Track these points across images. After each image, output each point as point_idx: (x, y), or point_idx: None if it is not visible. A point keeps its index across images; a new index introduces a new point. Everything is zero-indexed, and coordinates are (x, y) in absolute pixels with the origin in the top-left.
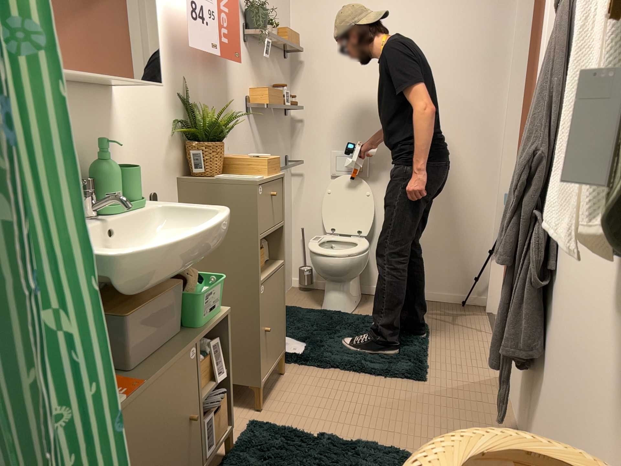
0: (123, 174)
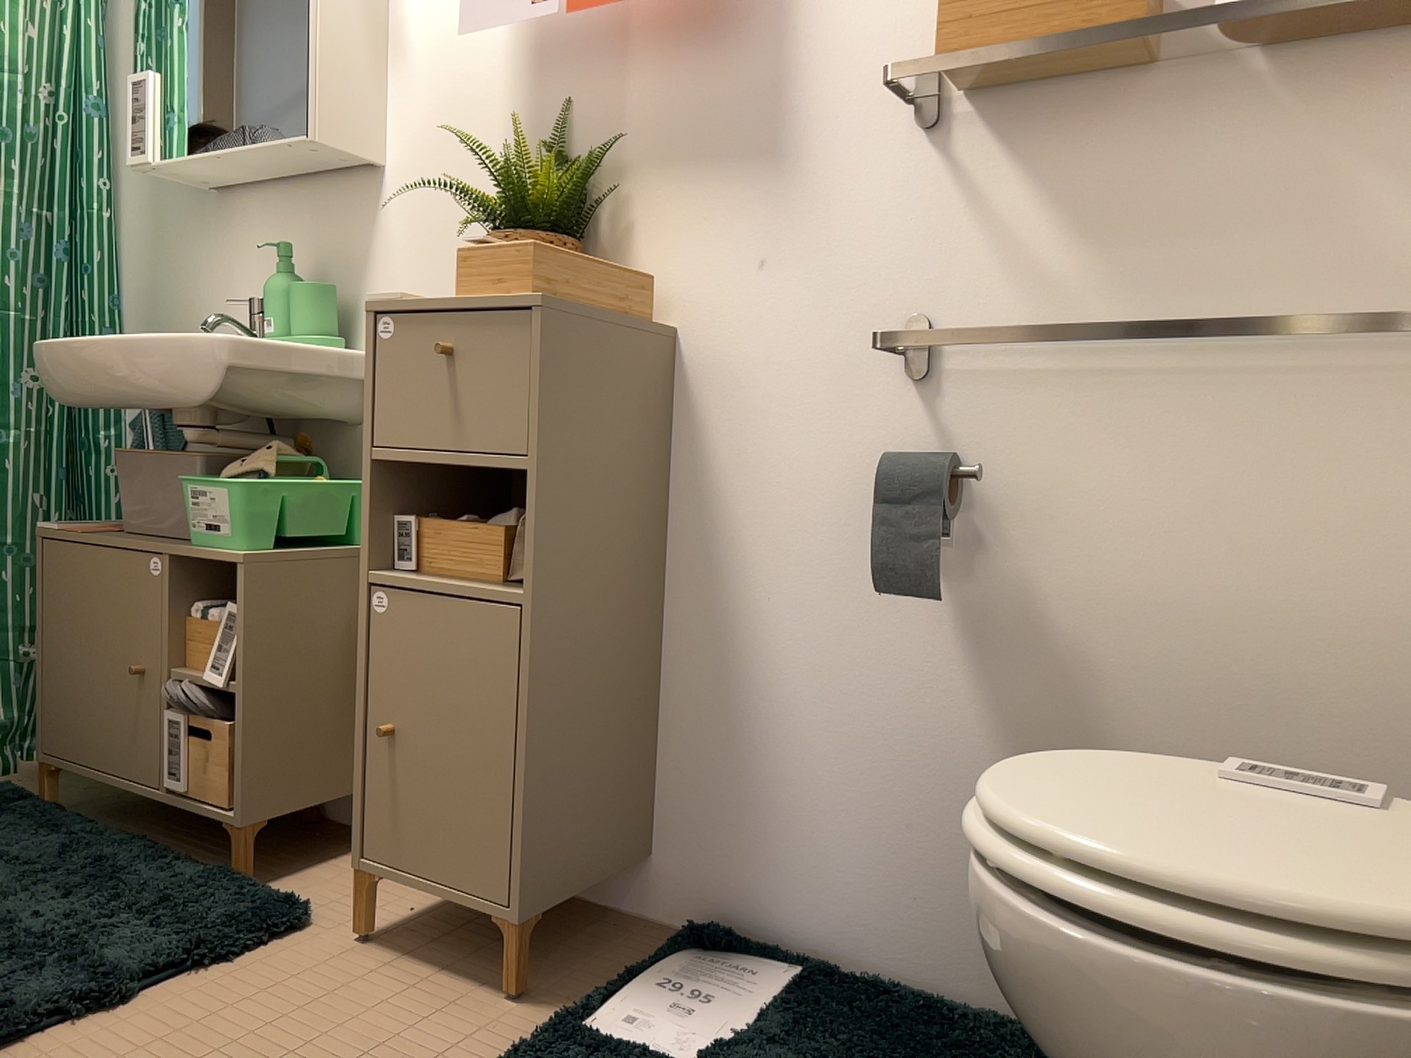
0: (293, 296)
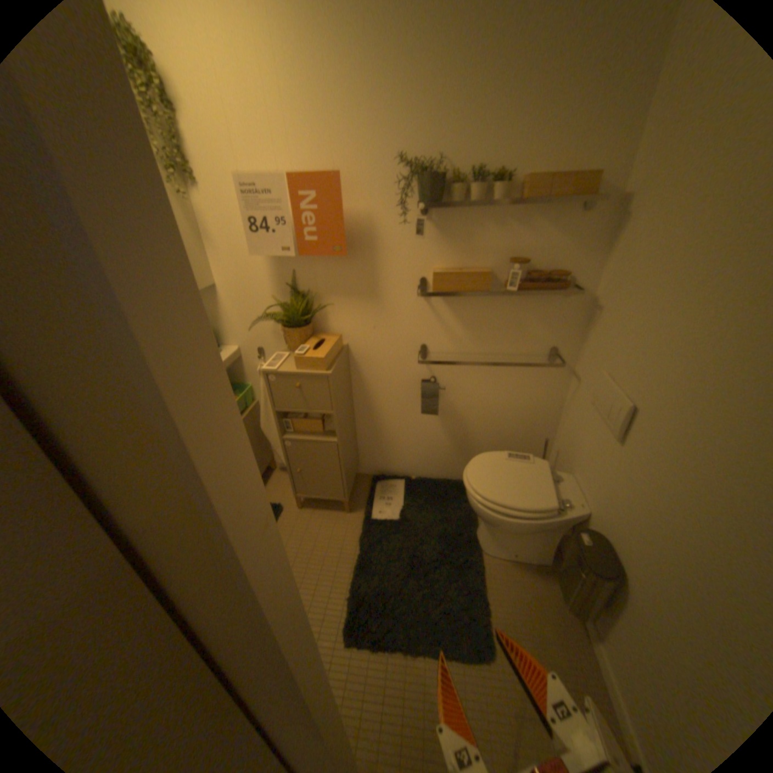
0: None
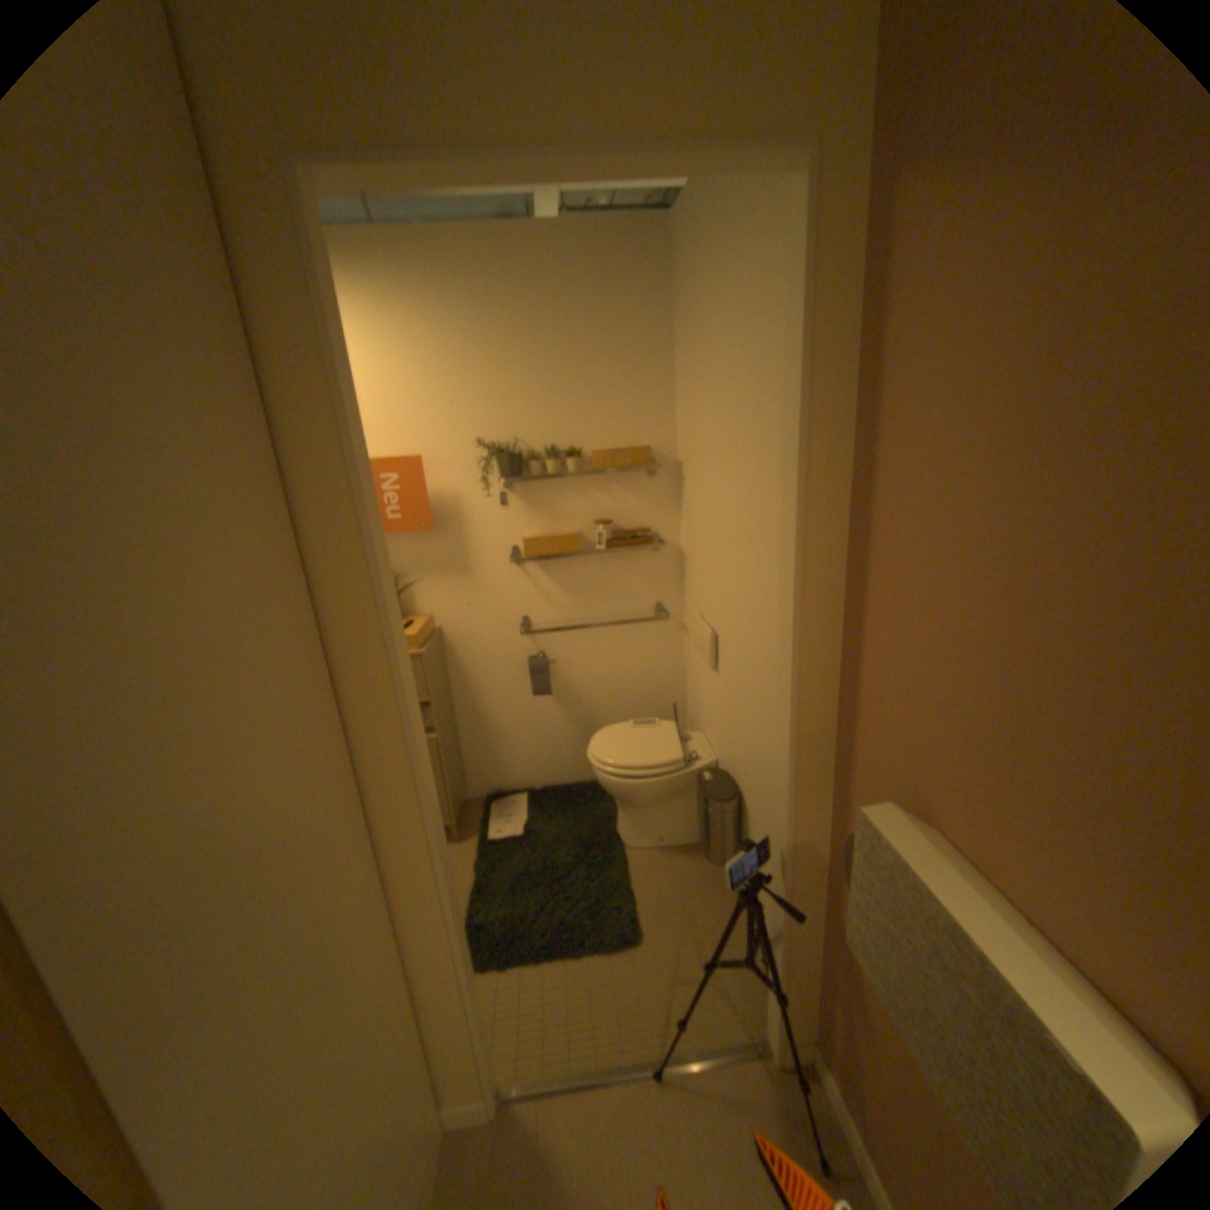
0: None
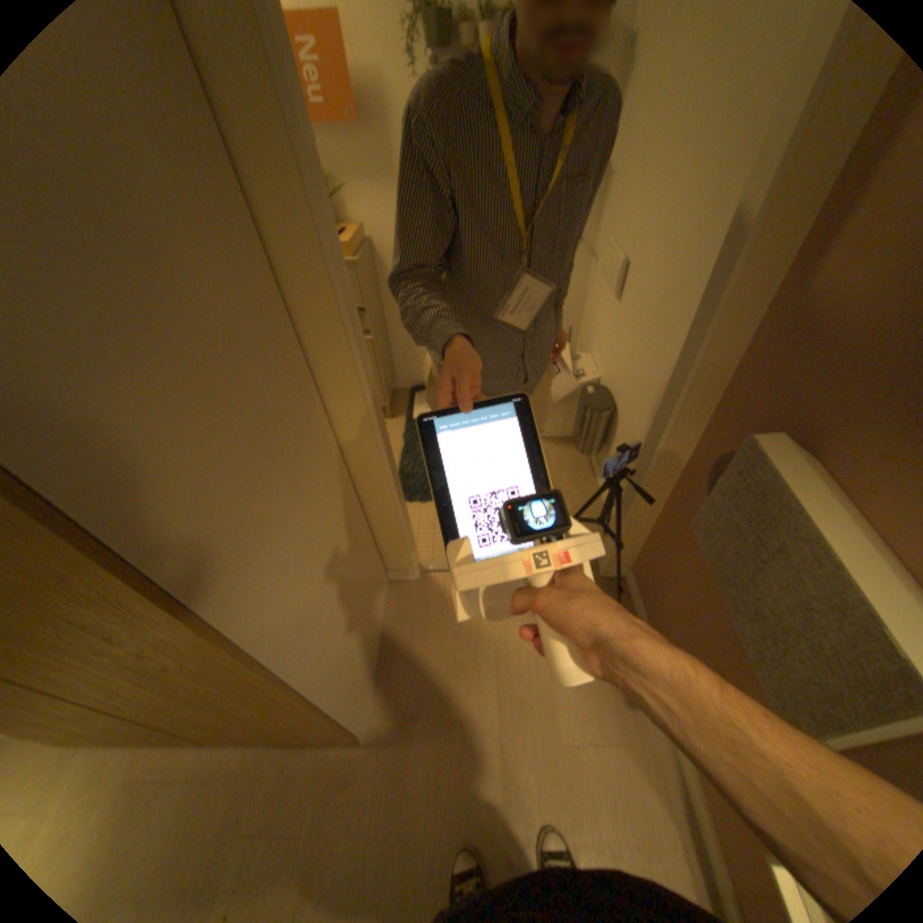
0: None
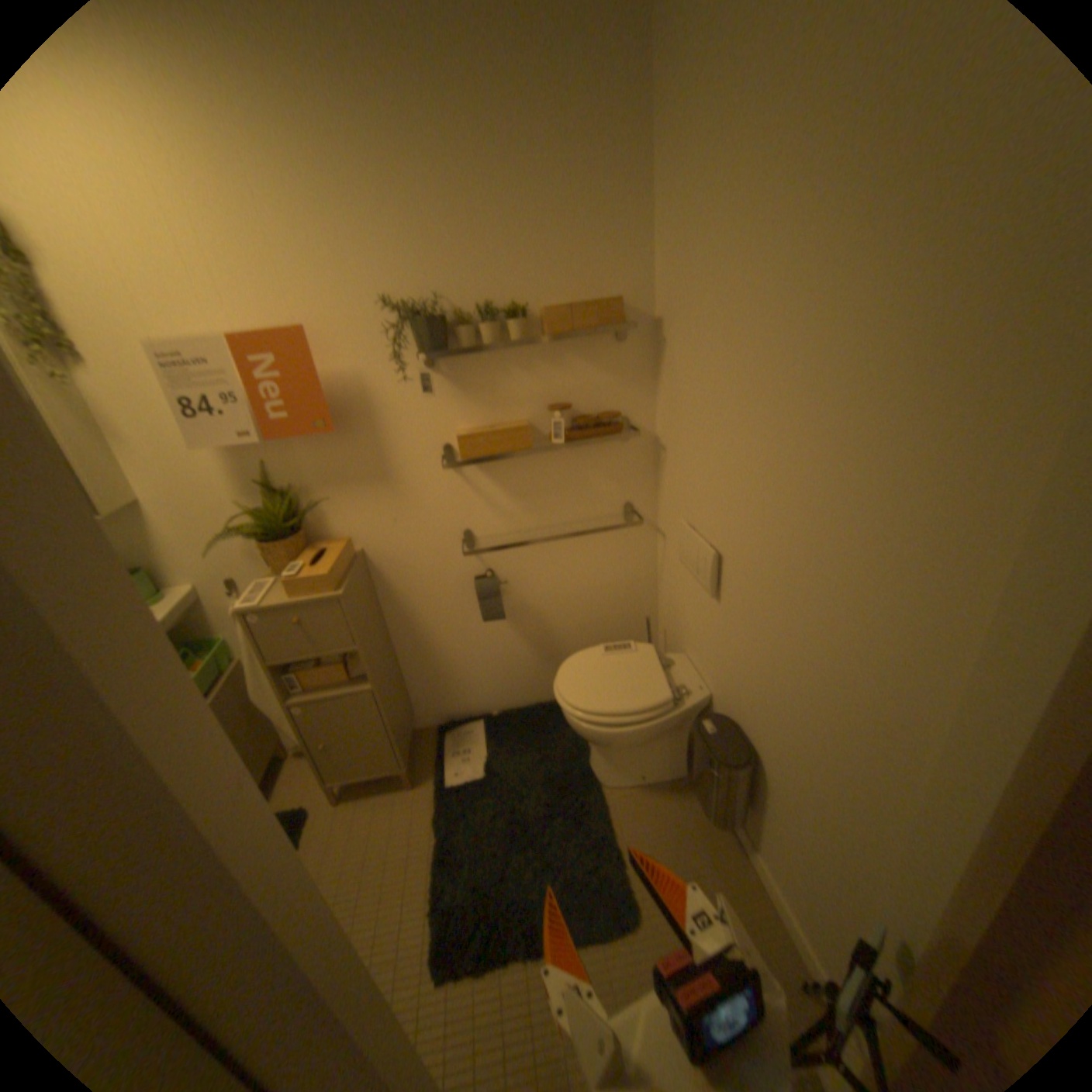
0: None
